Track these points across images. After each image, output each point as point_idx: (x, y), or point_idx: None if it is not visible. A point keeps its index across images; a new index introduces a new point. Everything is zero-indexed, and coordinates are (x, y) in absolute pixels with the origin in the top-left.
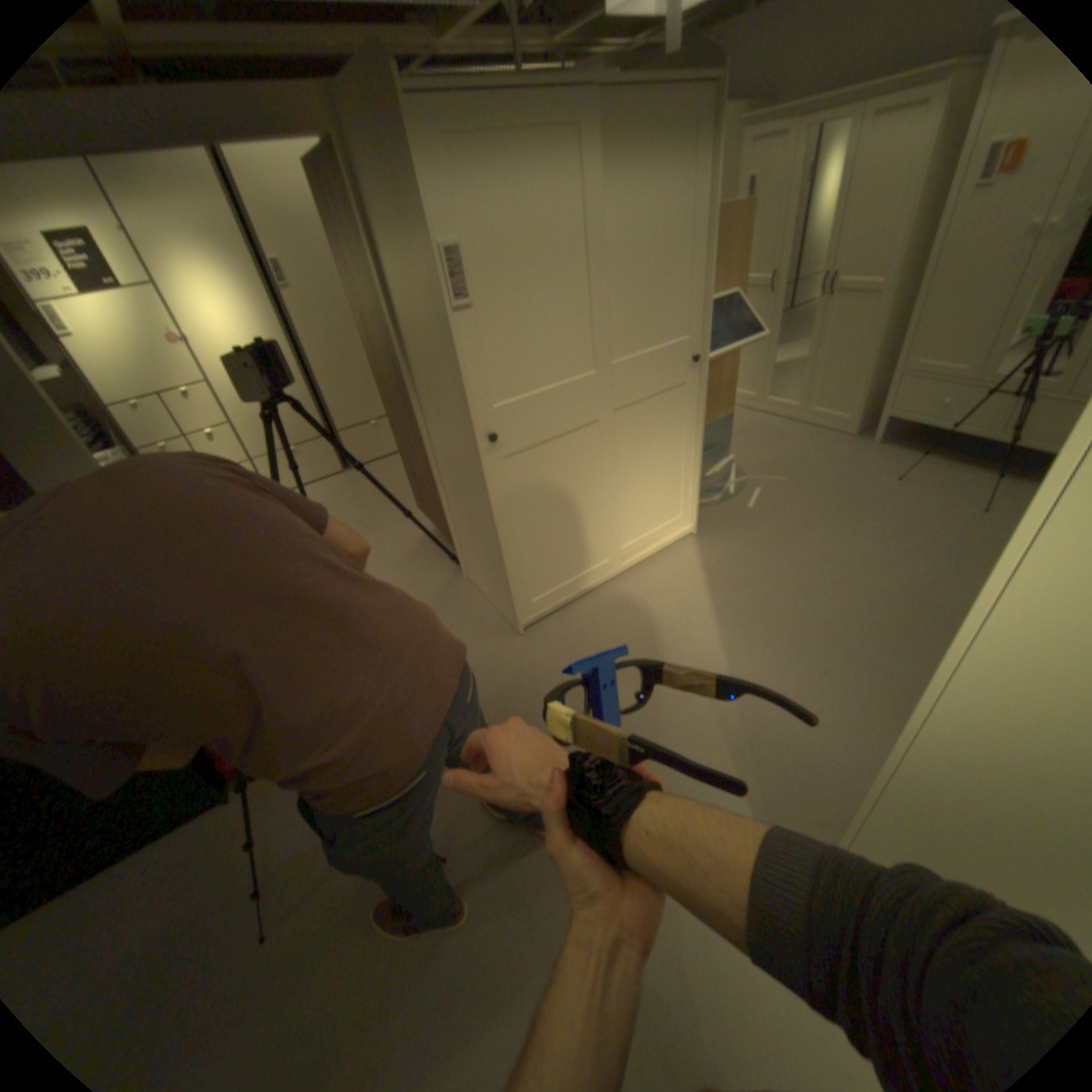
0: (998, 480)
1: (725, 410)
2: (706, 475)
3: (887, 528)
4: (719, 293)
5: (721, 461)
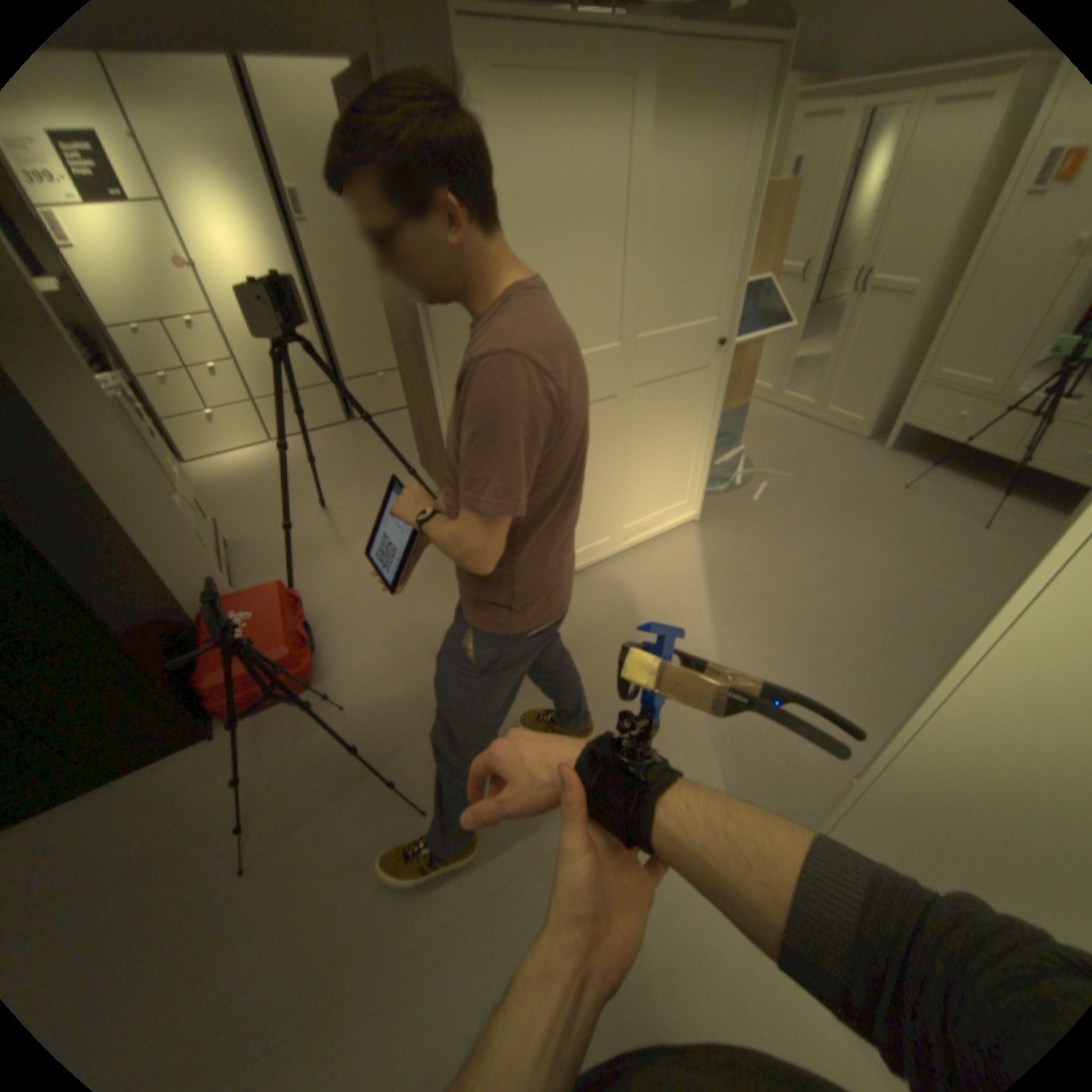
0: (1002, 499)
1: (742, 400)
2: (715, 464)
3: (888, 535)
4: (752, 277)
5: (731, 451)
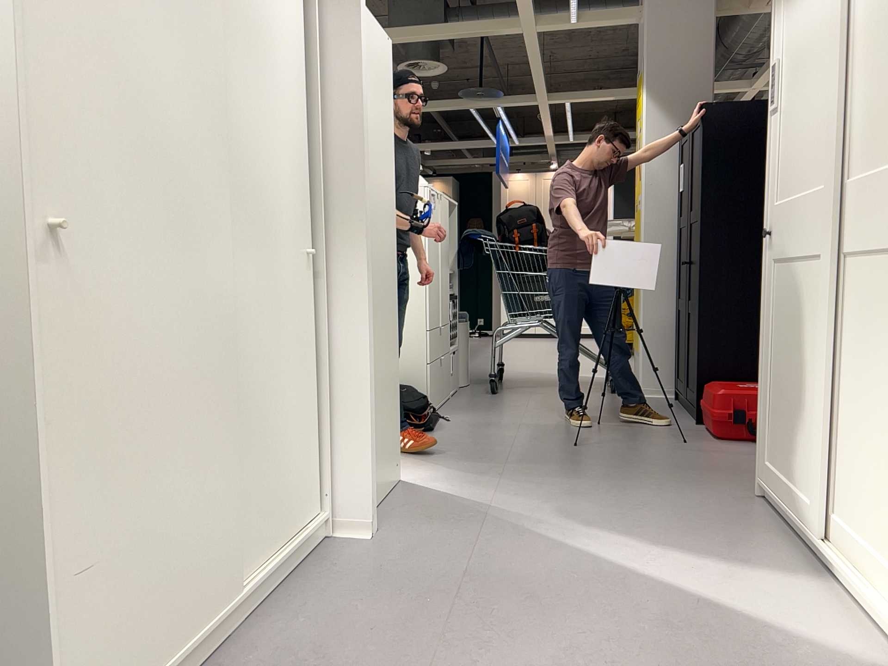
0: None
1: None
2: None
3: None
4: None
5: None
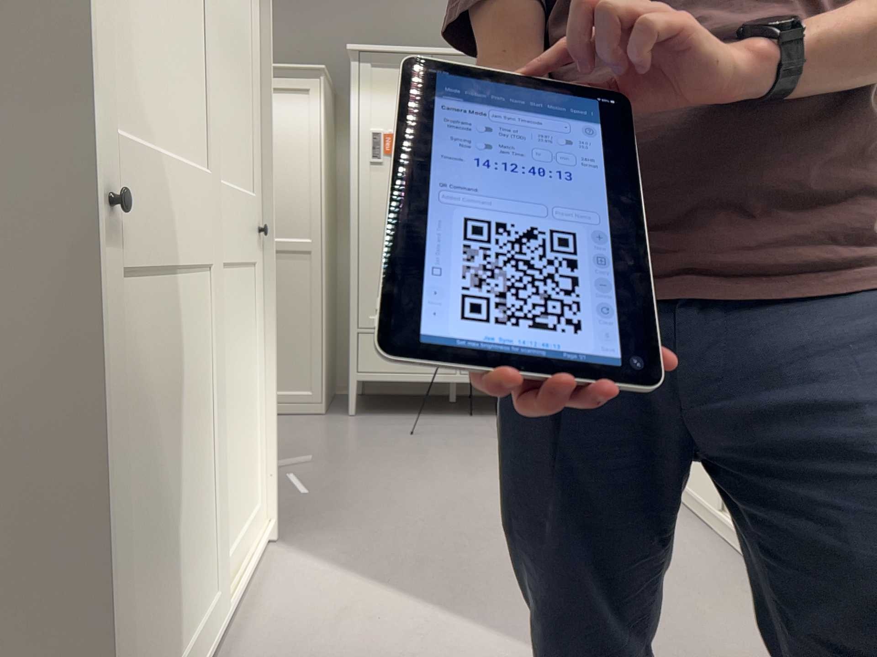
0: (474, 419)
1: None
2: None
3: (456, 468)
4: None
5: None
